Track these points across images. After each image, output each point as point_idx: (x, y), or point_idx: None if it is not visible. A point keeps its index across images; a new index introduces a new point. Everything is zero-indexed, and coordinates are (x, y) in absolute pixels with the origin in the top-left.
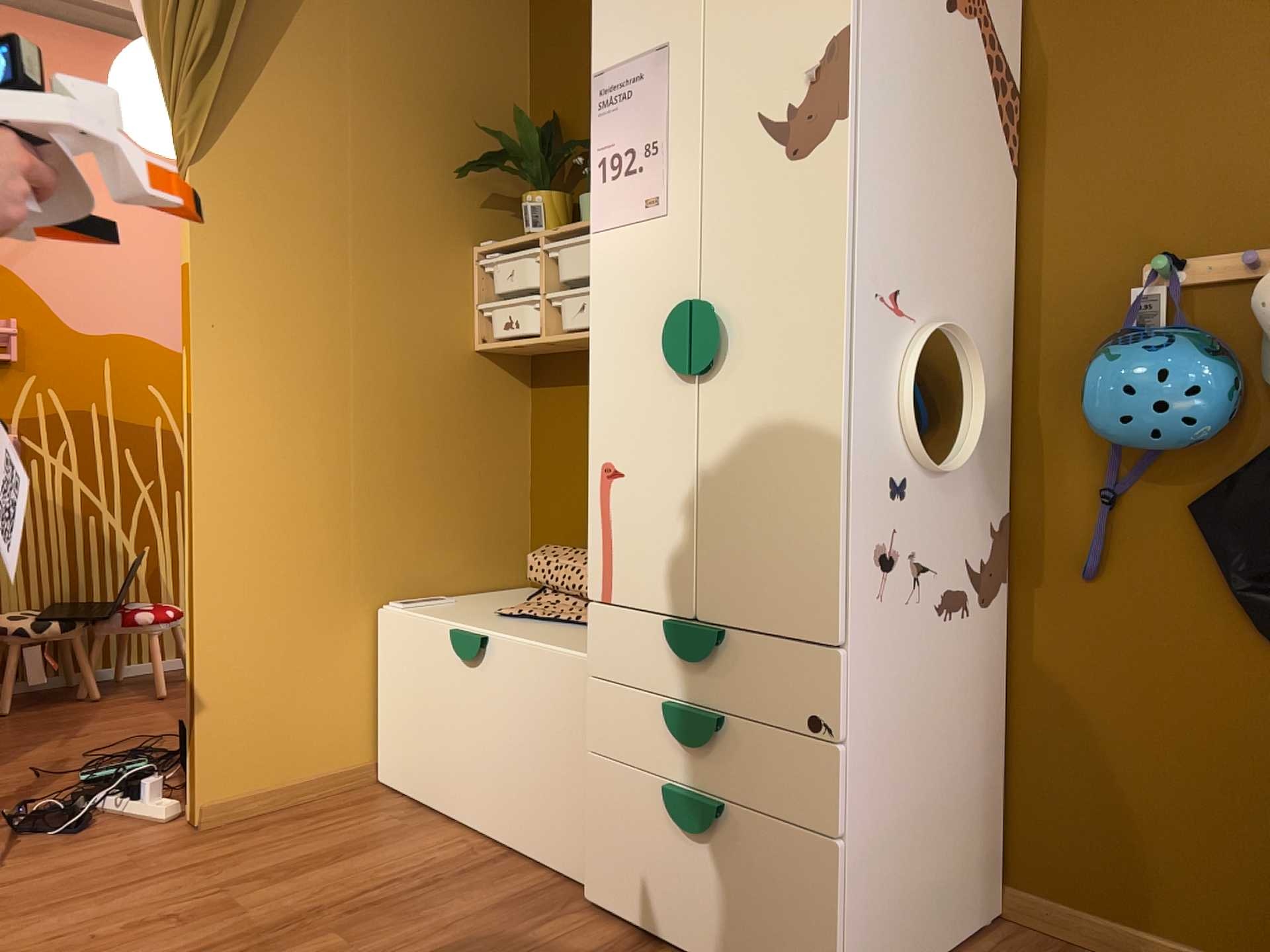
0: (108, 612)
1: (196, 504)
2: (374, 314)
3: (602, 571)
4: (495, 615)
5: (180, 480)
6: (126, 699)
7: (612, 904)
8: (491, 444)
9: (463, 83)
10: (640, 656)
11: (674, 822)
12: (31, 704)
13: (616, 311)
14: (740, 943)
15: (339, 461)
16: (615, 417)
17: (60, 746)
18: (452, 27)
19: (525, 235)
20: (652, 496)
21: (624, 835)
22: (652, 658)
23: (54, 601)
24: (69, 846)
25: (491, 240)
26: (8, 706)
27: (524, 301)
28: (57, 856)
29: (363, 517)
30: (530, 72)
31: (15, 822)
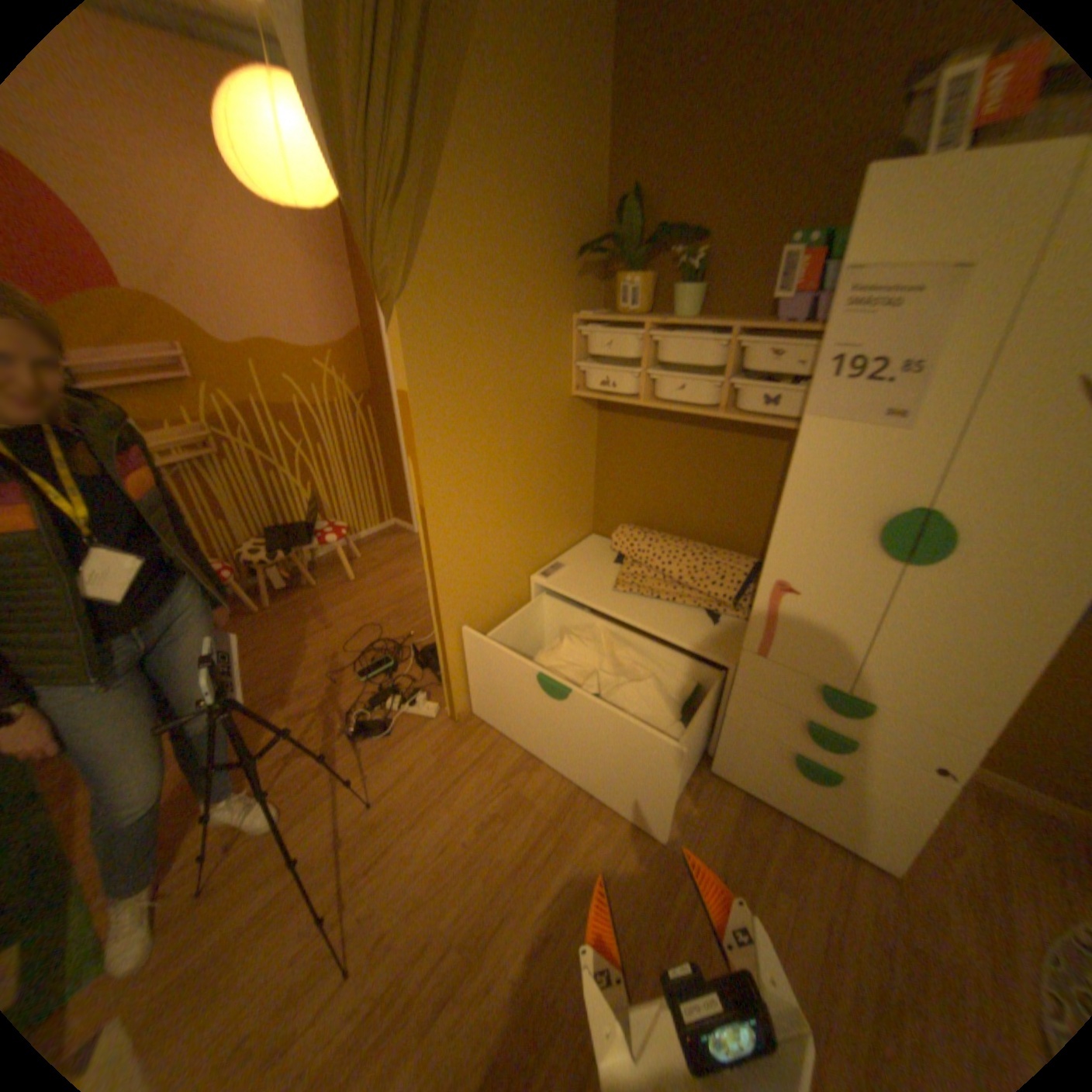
0: (305, 538)
1: (433, 565)
2: (518, 391)
3: (762, 639)
4: (613, 590)
5: (316, 438)
6: (331, 585)
7: (733, 780)
8: (577, 457)
9: (567, 155)
10: (787, 691)
11: (802, 774)
12: (276, 596)
13: (820, 485)
14: (835, 827)
15: (504, 503)
16: (799, 557)
17: (323, 642)
18: (560, 90)
19: (615, 306)
20: (827, 617)
21: (751, 759)
22: (799, 696)
23: (263, 529)
24: (394, 751)
25: (581, 304)
26: (267, 605)
27: (623, 371)
28: (393, 762)
29: (518, 531)
30: (608, 131)
31: (346, 729)
